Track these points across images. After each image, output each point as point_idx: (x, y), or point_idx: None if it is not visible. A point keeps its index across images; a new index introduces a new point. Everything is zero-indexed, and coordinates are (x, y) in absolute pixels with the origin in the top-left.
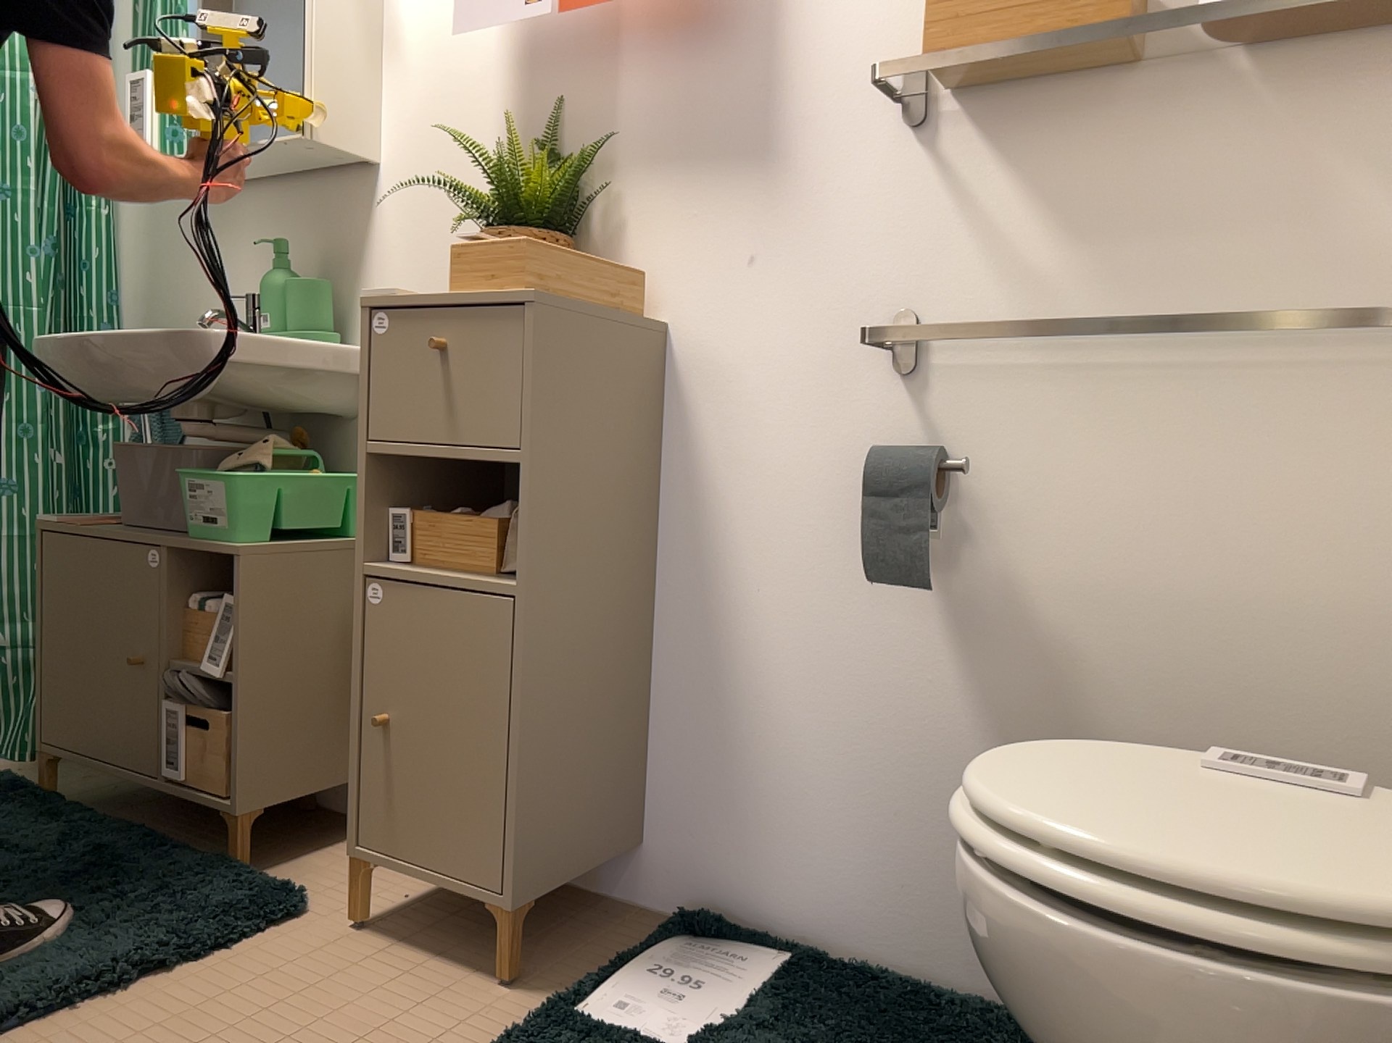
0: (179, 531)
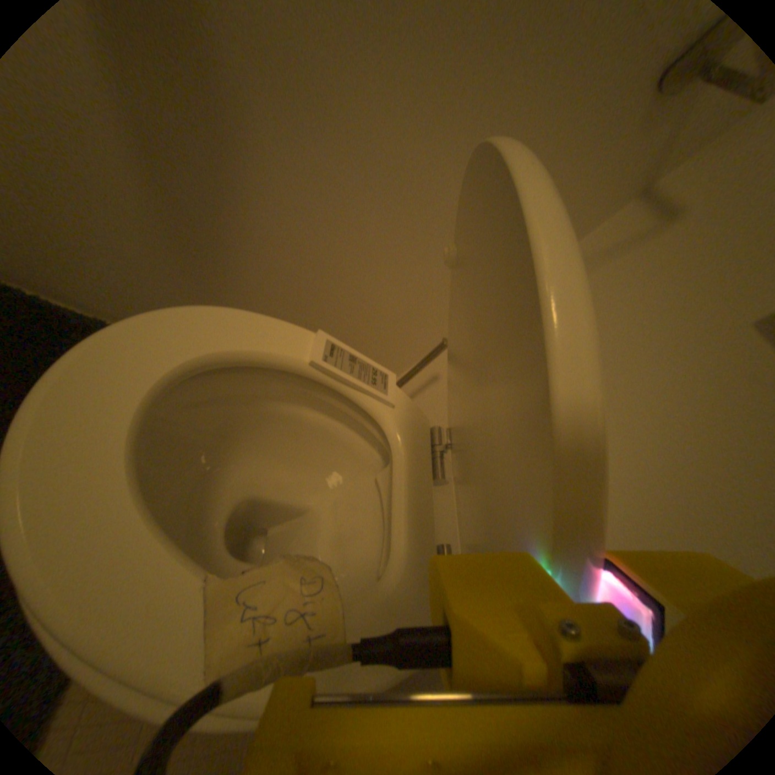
0: None
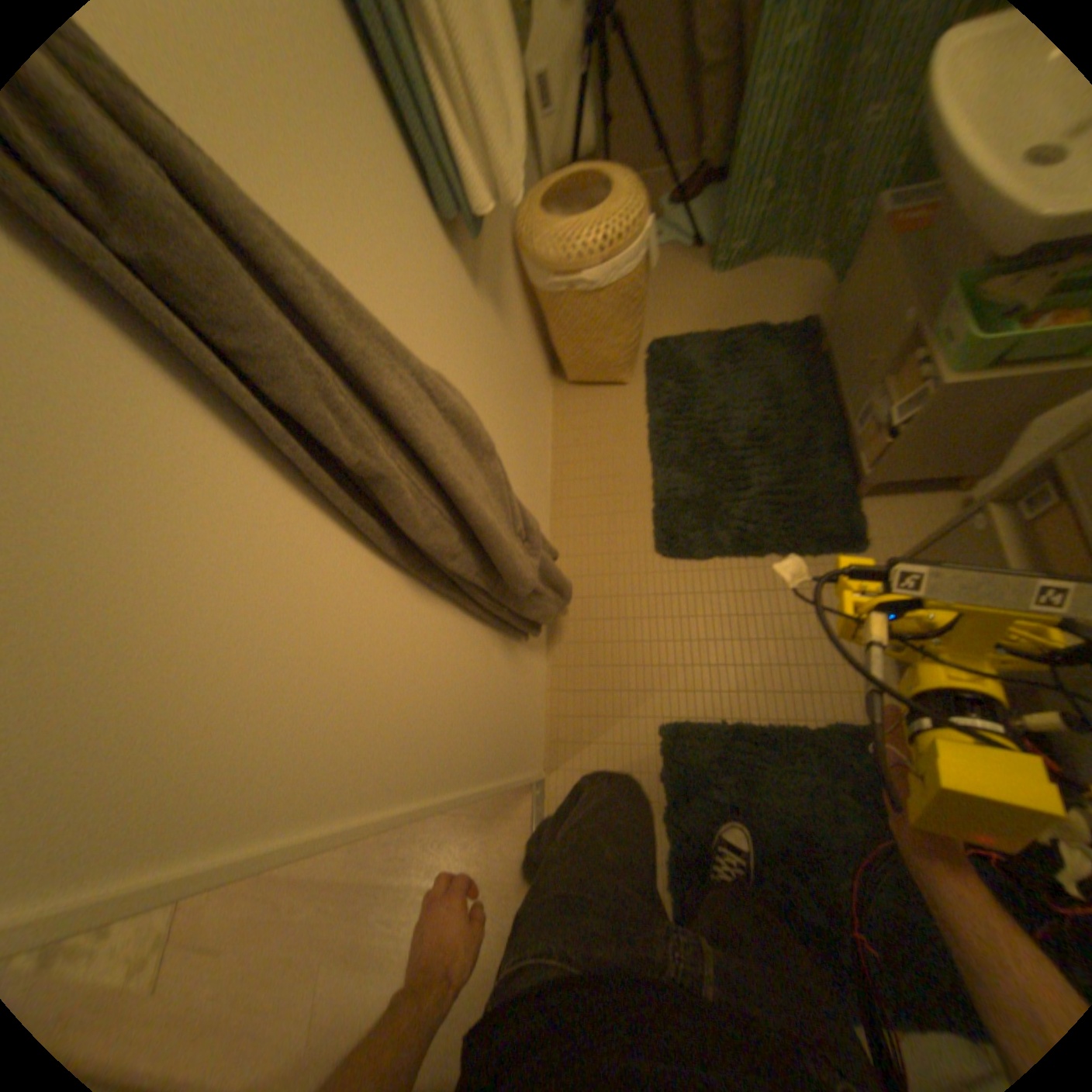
0: (938, 292)
